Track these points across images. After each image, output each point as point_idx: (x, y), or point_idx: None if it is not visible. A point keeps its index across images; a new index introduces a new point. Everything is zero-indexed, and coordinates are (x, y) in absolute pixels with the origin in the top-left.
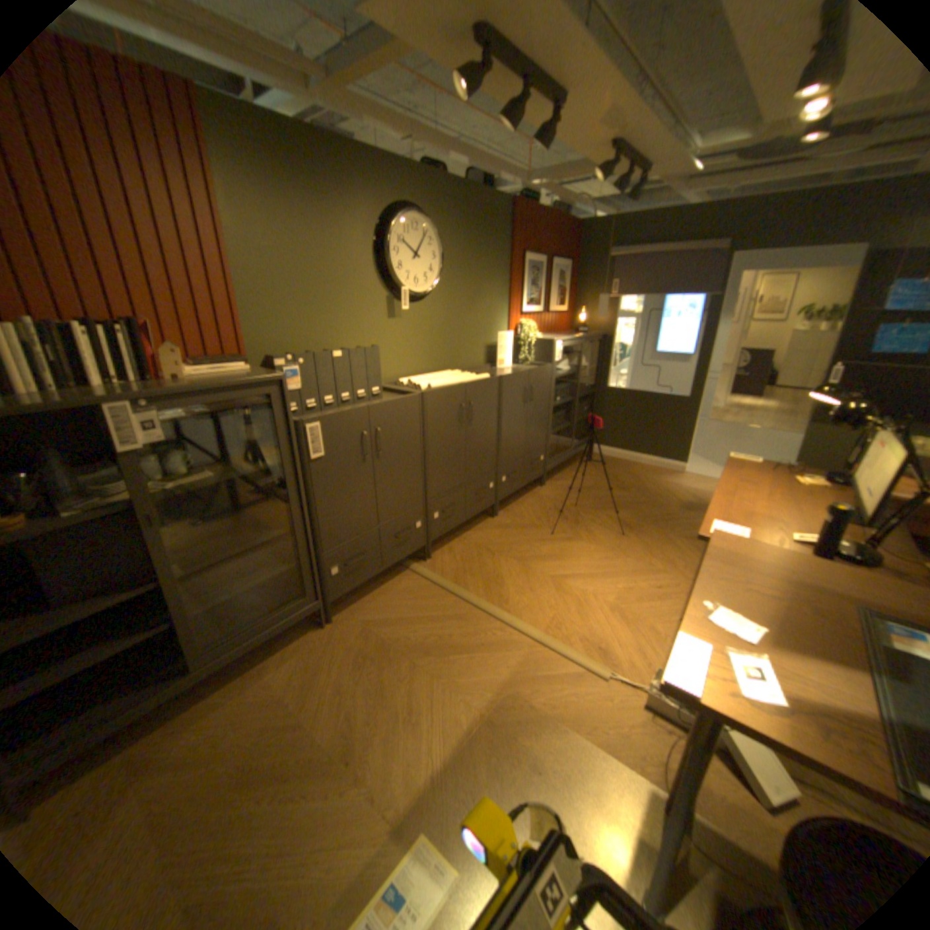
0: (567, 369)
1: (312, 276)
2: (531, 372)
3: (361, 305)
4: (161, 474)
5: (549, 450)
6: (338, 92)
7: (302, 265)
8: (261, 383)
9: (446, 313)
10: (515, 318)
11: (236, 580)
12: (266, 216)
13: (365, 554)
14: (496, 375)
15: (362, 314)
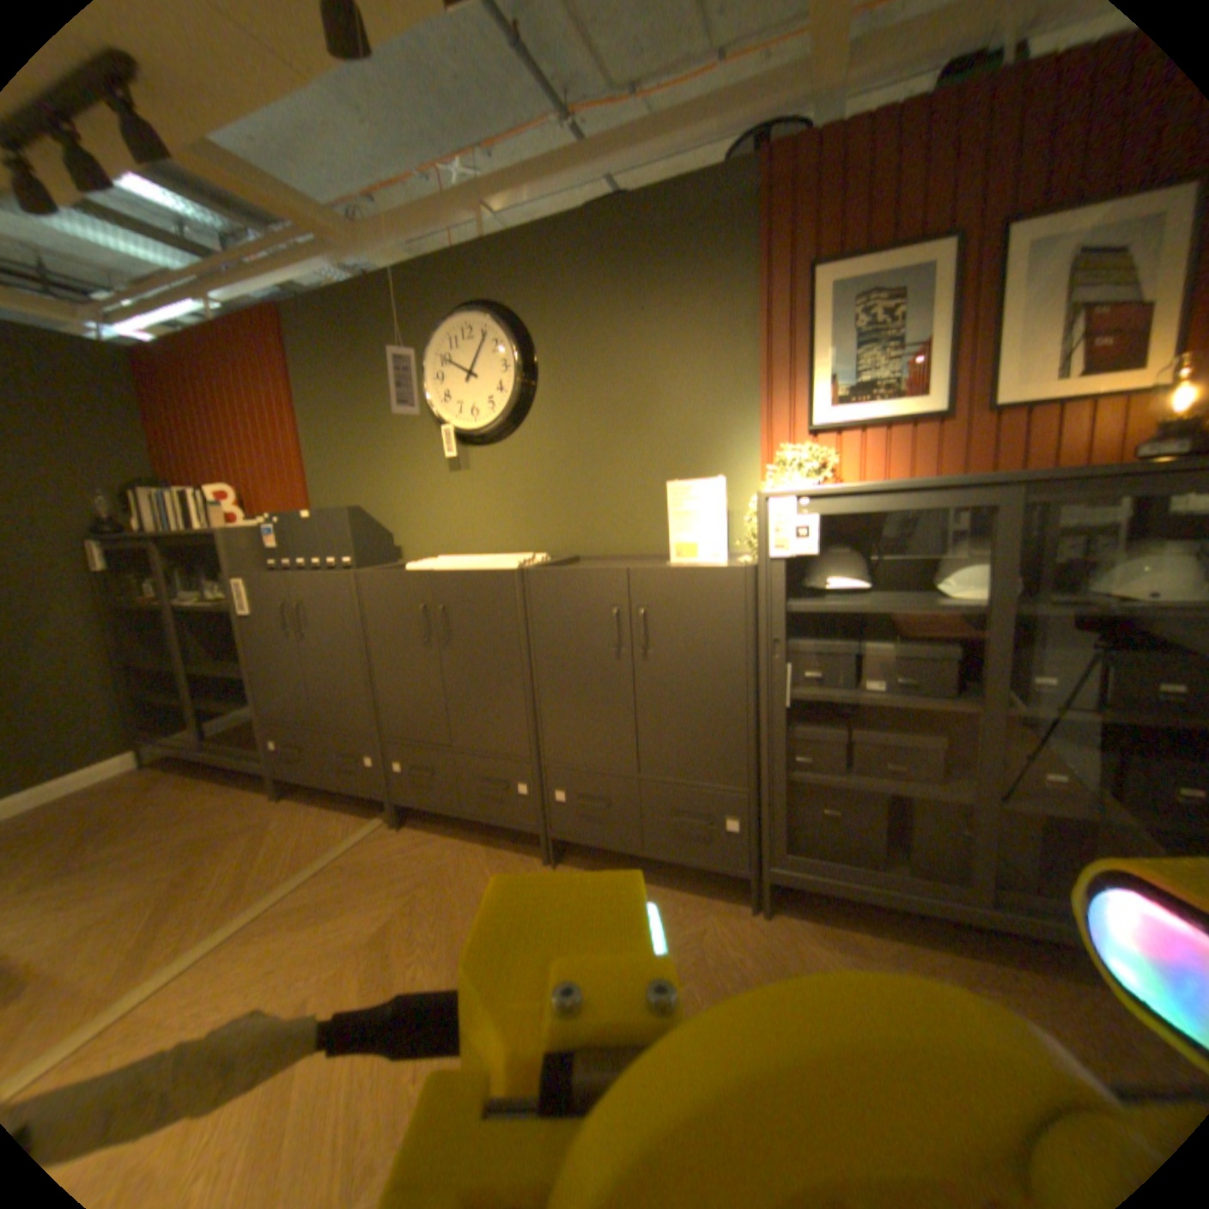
0: (981, 594)
1: (361, 430)
2: (636, 572)
3: (413, 456)
4: (214, 595)
5: (782, 819)
6: (366, 223)
7: (351, 421)
8: (209, 533)
9: (556, 451)
10: (783, 440)
11: (236, 701)
12: (323, 383)
13: (303, 749)
14: (535, 565)
15: (414, 467)
